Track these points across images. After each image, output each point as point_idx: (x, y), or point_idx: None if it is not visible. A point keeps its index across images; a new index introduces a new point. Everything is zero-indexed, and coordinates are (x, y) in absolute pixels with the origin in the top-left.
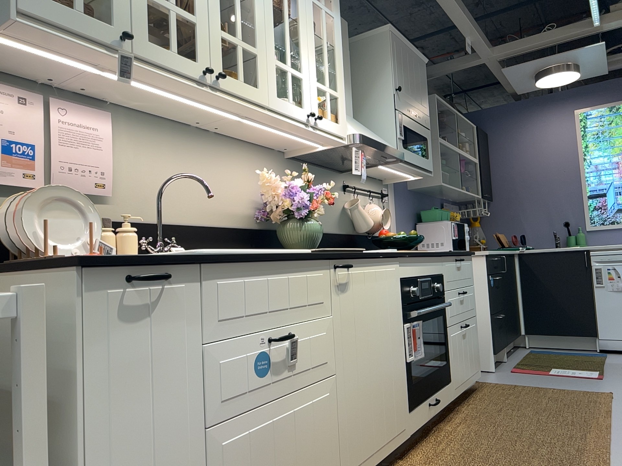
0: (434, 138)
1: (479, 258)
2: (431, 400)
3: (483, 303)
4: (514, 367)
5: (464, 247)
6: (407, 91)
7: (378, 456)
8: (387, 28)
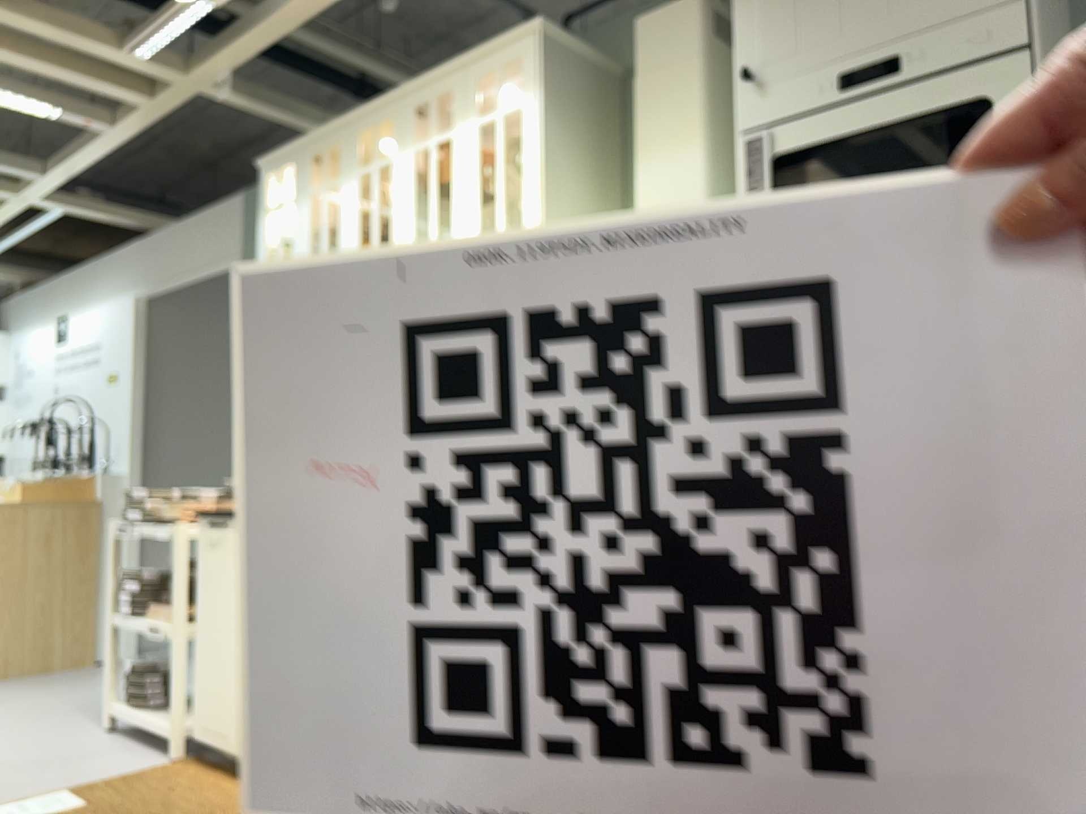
0: None
1: None
2: None
3: None
4: None
5: None
6: (818, 33)
7: None
8: None
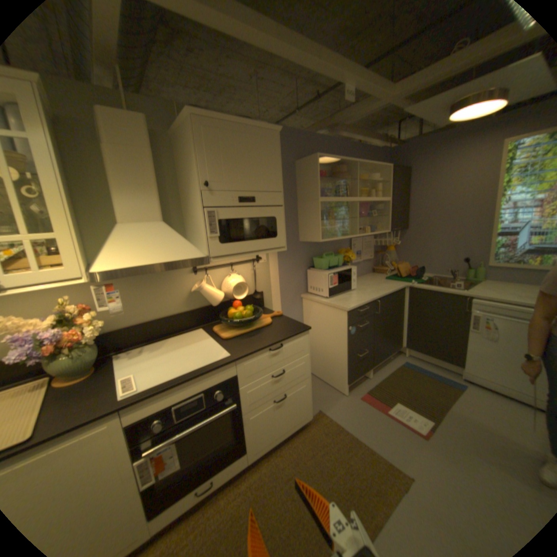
0: (315, 198)
1: (342, 311)
2: (200, 488)
3: (342, 346)
4: (368, 392)
5: (347, 288)
6: (231, 178)
7: None
8: (185, 110)
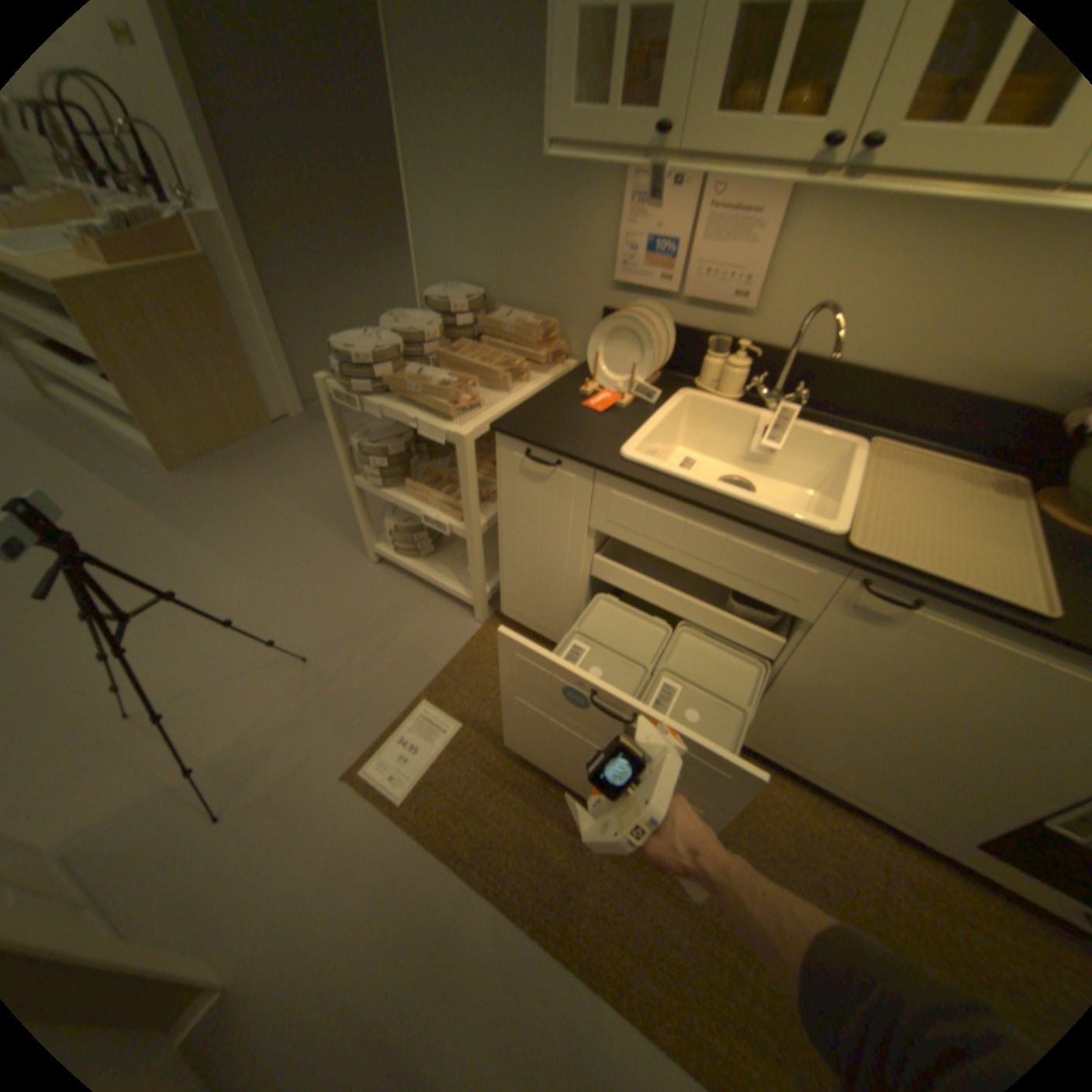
0: None
1: None
2: None
3: None
4: None
5: None
6: None
7: (832, 788)
8: None
